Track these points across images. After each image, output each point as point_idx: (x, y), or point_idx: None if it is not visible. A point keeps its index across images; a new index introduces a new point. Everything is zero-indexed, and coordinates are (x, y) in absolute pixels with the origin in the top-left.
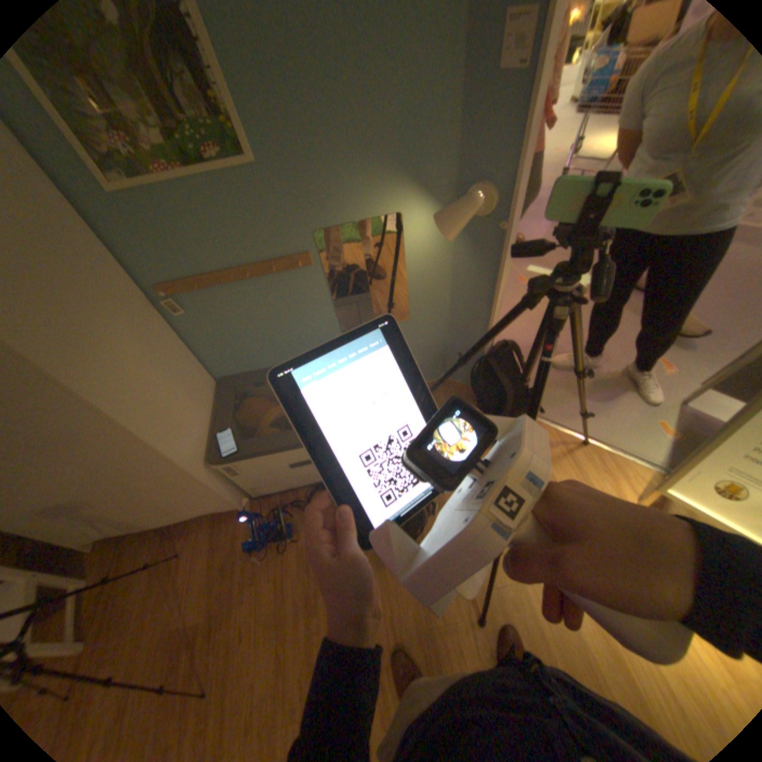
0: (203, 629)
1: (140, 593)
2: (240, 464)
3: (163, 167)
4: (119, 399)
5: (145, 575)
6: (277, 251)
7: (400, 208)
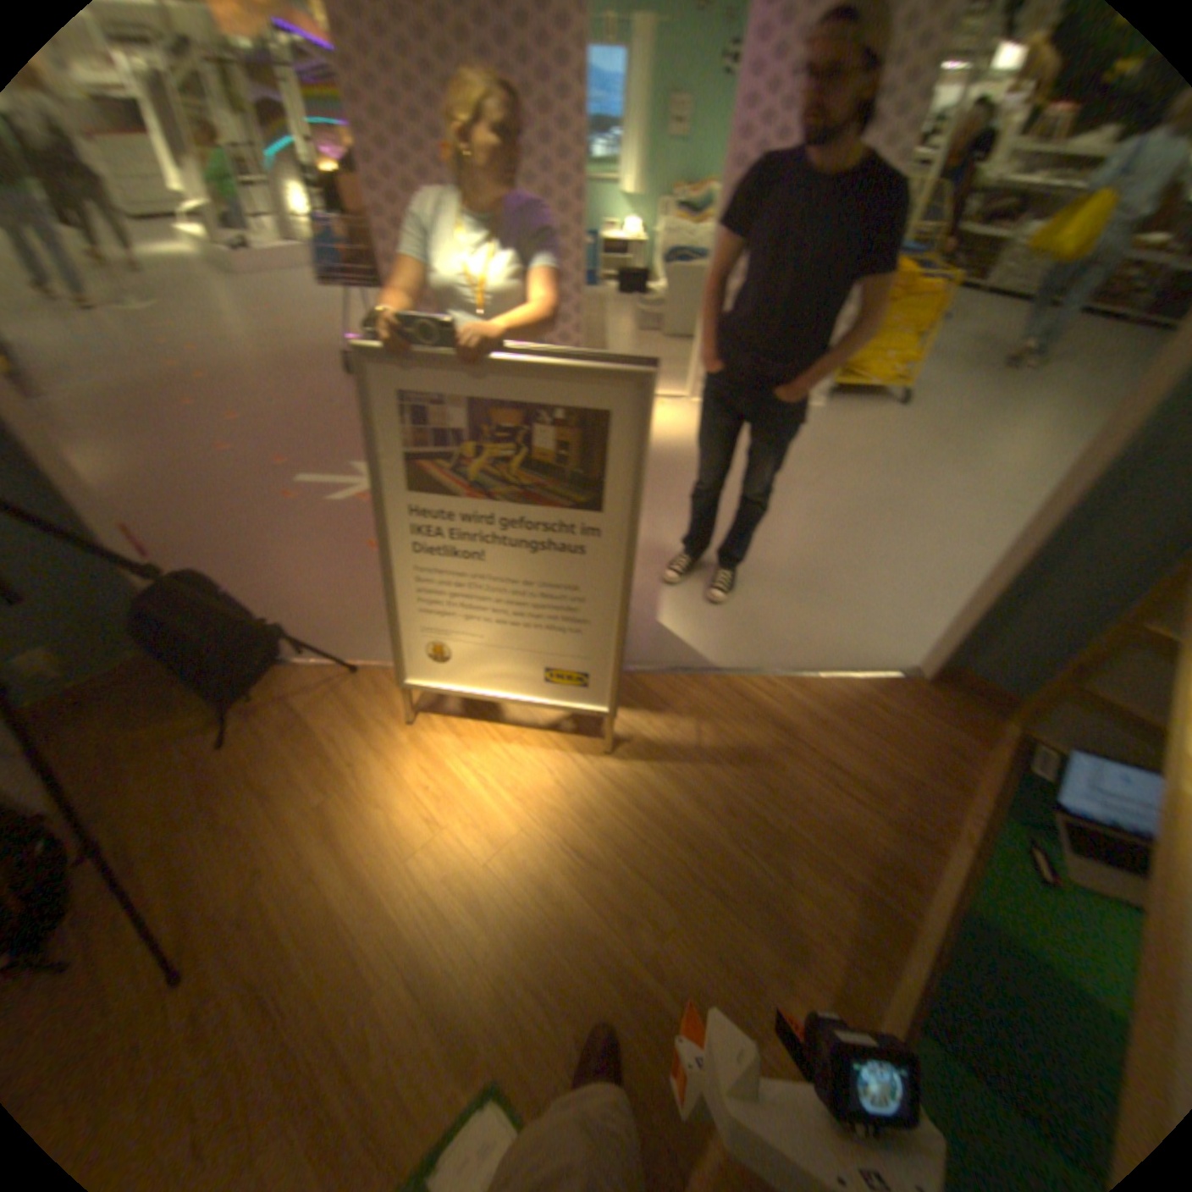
0: None
1: None
2: None
3: None
4: None
5: None
6: None
7: None
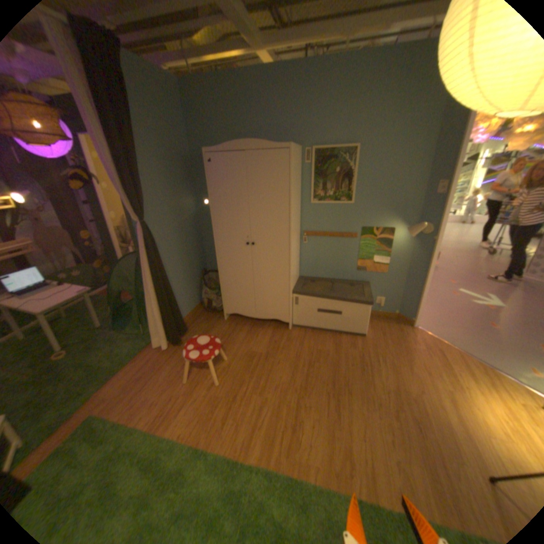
0: (264, 355)
1: (242, 337)
2: (304, 297)
3: (328, 200)
4: (292, 250)
5: (245, 333)
6: (346, 230)
7: (395, 226)
